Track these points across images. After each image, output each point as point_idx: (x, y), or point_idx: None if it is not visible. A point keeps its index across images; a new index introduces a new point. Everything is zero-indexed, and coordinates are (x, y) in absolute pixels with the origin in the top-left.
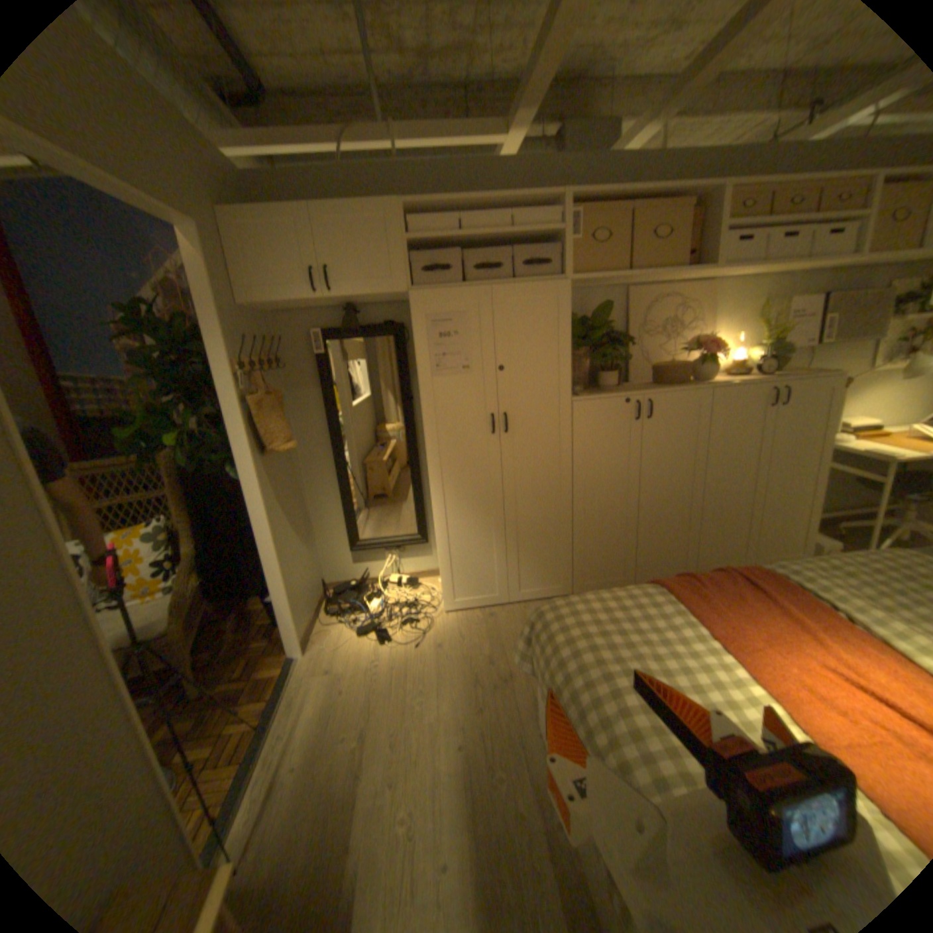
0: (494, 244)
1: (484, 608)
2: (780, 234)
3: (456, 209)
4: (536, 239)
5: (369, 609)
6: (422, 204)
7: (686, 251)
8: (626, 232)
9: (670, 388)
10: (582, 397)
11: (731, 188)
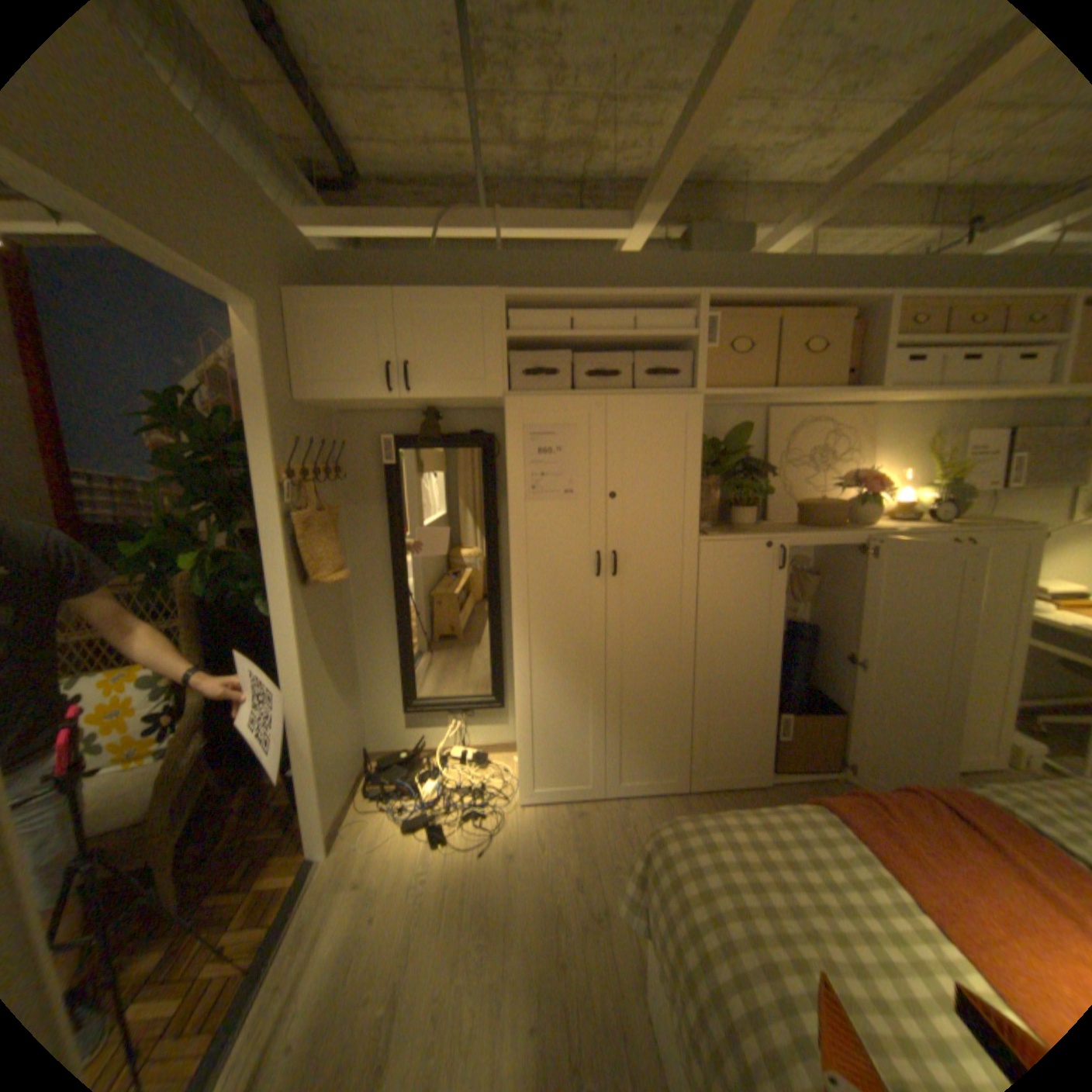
0: (611, 348)
1: (572, 803)
2: (955, 357)
3: (569, 306)
4: (661, 346)
5: (421, 795)
6: (529, 298)
7: (840, 370)
8: (771, 343)
9: (823, 532)
10: (712, 536)
11: (899, 300)
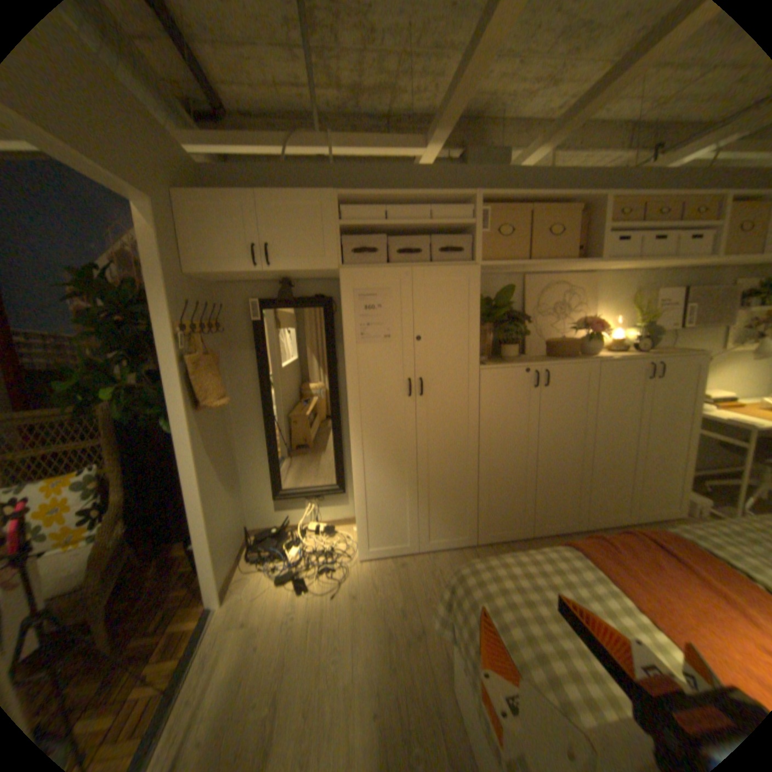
0: (413, 233)
1: (395, 557)
2: (649, 237)
3: (383, 203)
4: (449, 231)
5: (287, 557)
6: (354, 196)
7: (573, 247)
8: (526, 228)
9: (563, 360)
10: (488, 365)
11: (612, 197)
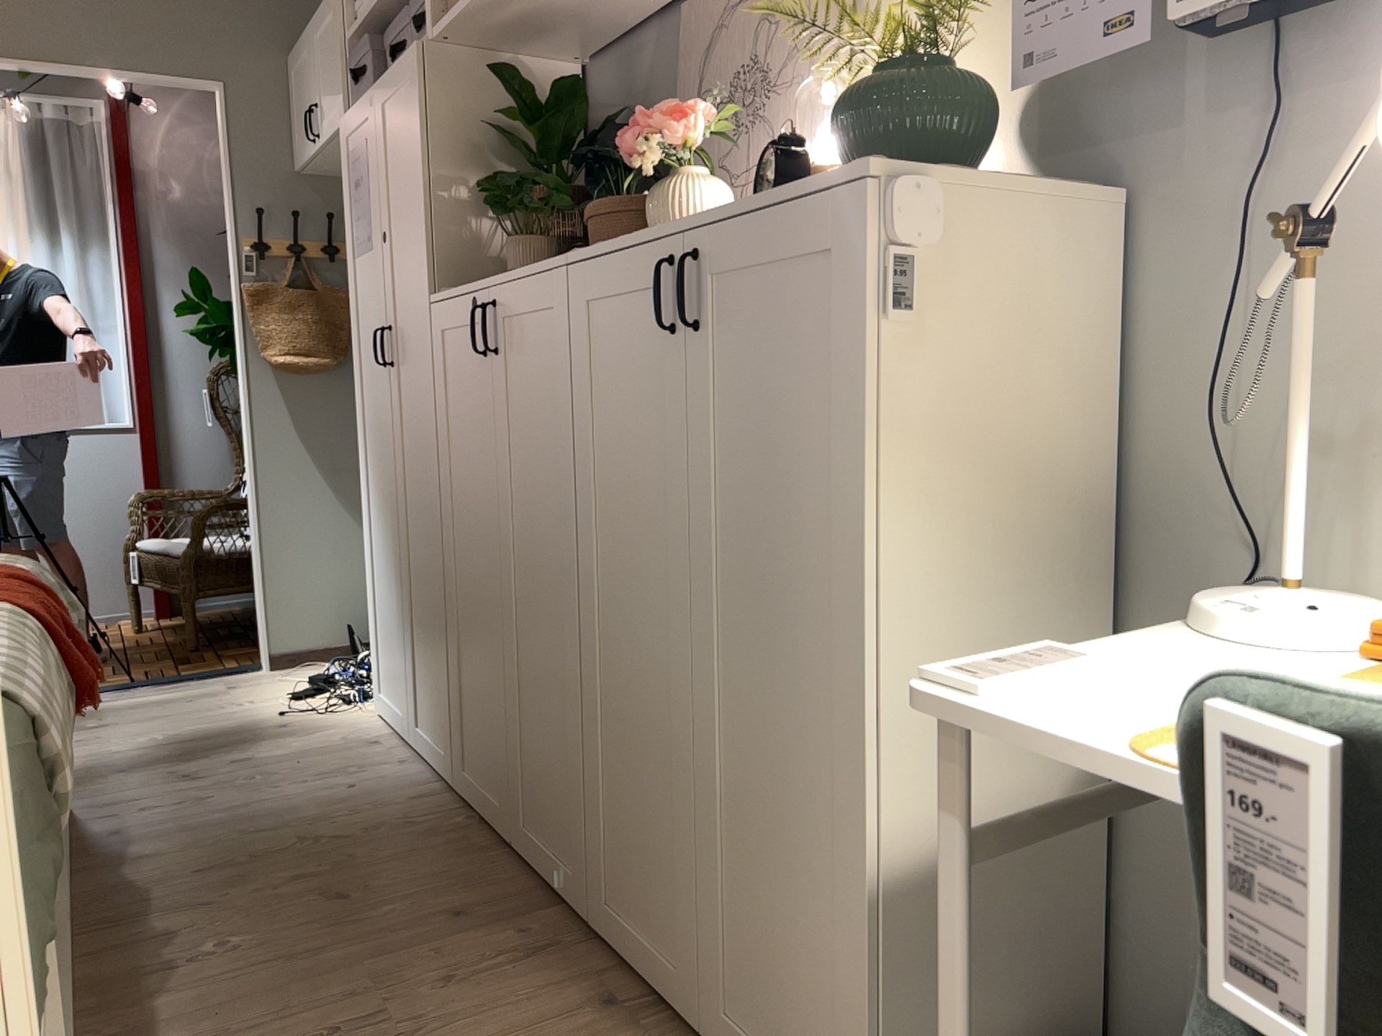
0: None
1: (398, 735)
2: None
3: None
4: None
5: (360, 663)
6: None
7: None
8: None
9: (532, 268)
10: (440, 291)
11: None
